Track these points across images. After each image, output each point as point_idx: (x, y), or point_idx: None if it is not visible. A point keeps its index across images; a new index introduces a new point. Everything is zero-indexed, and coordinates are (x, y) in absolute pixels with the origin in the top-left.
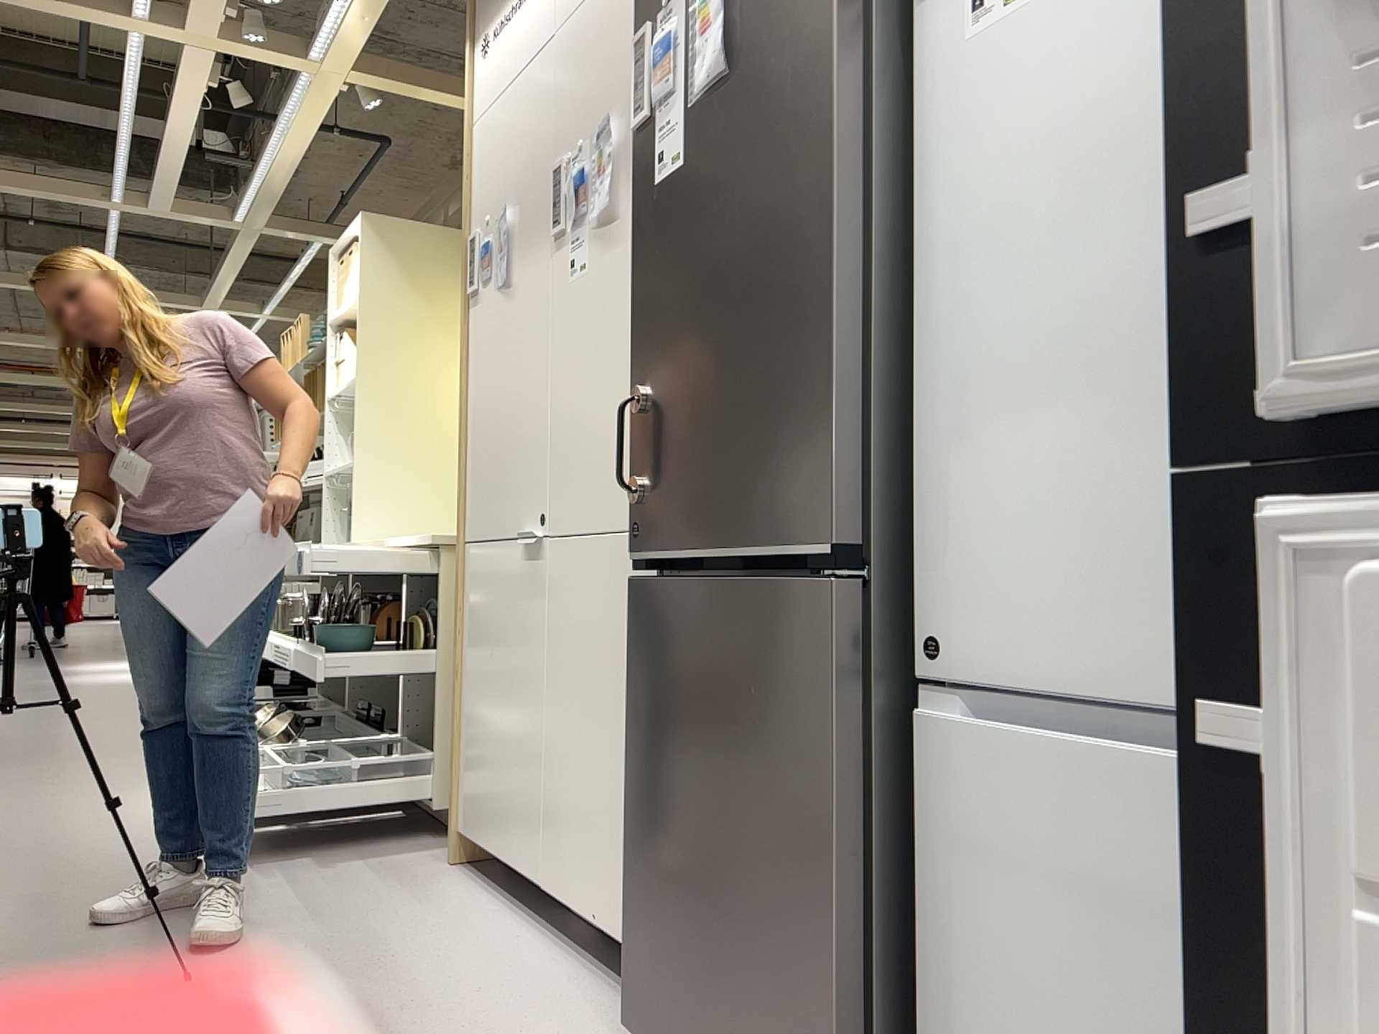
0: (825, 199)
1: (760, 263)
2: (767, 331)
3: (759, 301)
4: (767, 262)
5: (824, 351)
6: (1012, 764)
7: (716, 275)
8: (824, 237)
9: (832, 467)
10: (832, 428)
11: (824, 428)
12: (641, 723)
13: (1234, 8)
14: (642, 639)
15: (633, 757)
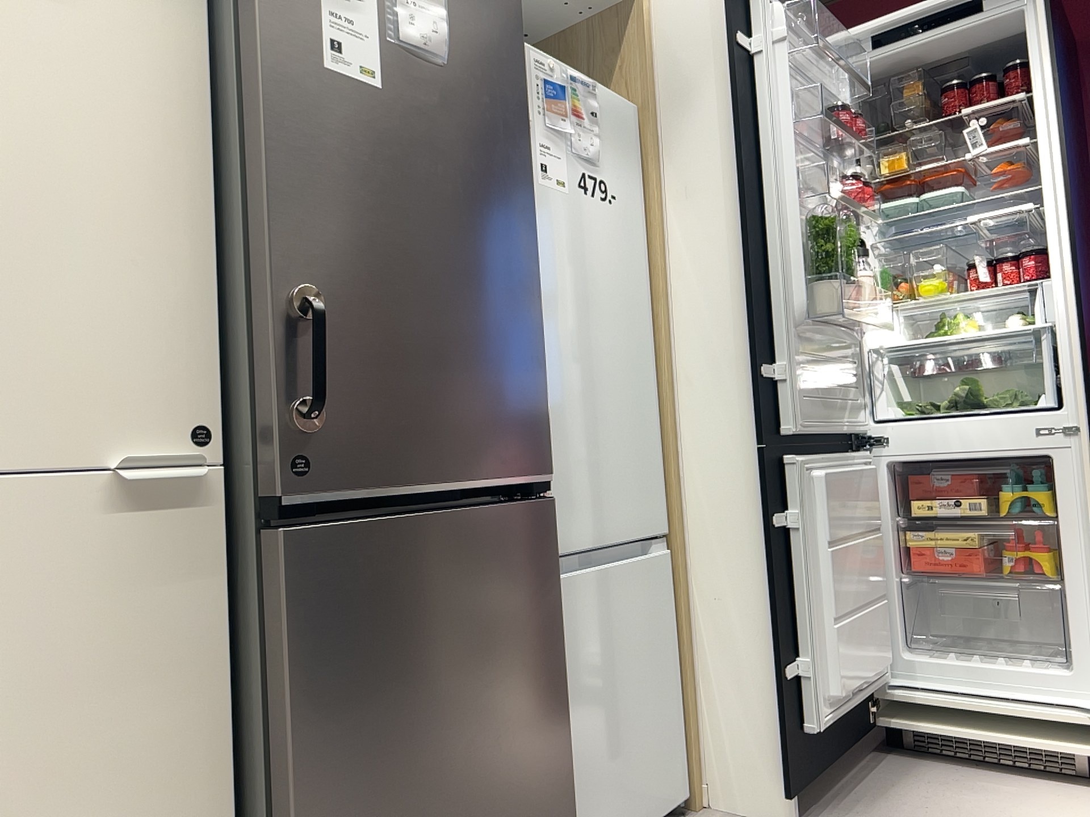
0: (530, 236)
1: (483, 248)
2: (492, 306)
3: (483, 278)
4: (489, 251)
5: (536, 340)
6: (583, 588)
7: (434, 230)
8: (531, 261)
9: (545, 420)
10: (544, 393)
11: (539, 392)
12: (324, 703)
13: (761, 311)
14: (321, 598)
15: (307, 754)
